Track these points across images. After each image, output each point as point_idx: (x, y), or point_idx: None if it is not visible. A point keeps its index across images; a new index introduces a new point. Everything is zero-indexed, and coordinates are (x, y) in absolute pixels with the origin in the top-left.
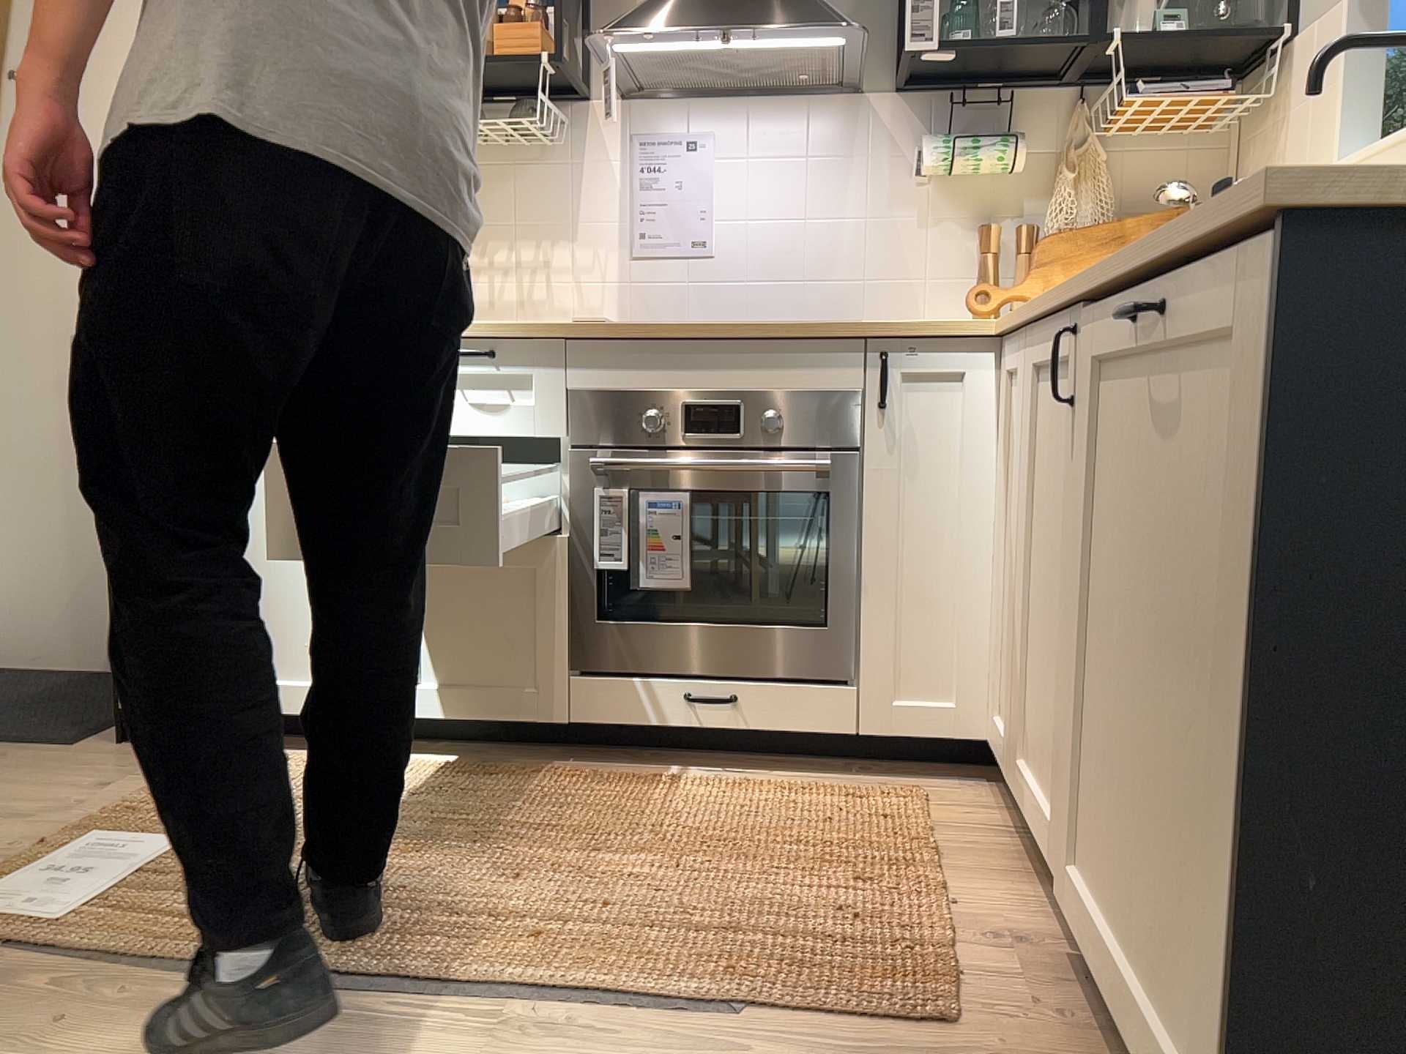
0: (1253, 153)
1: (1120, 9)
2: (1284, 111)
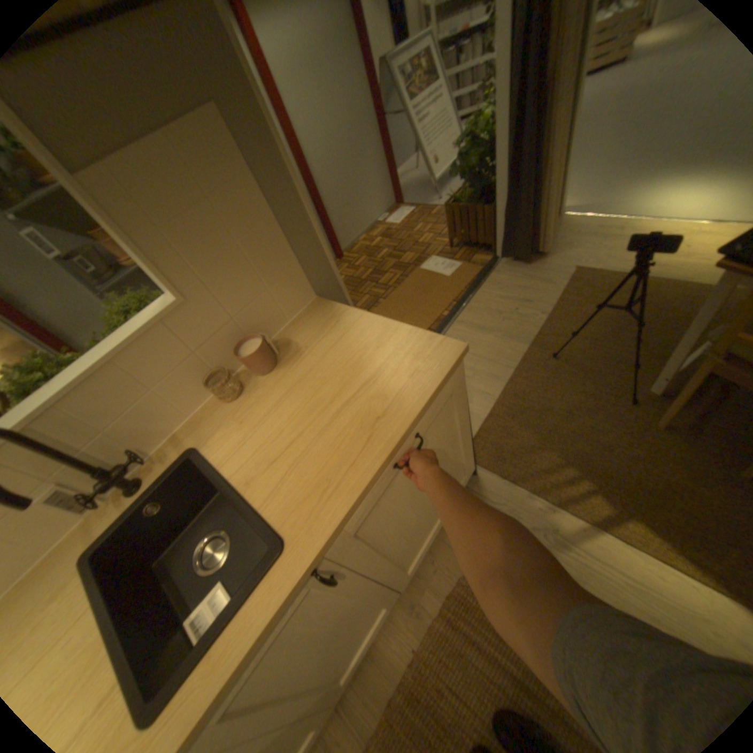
0: None
1: None
2: None
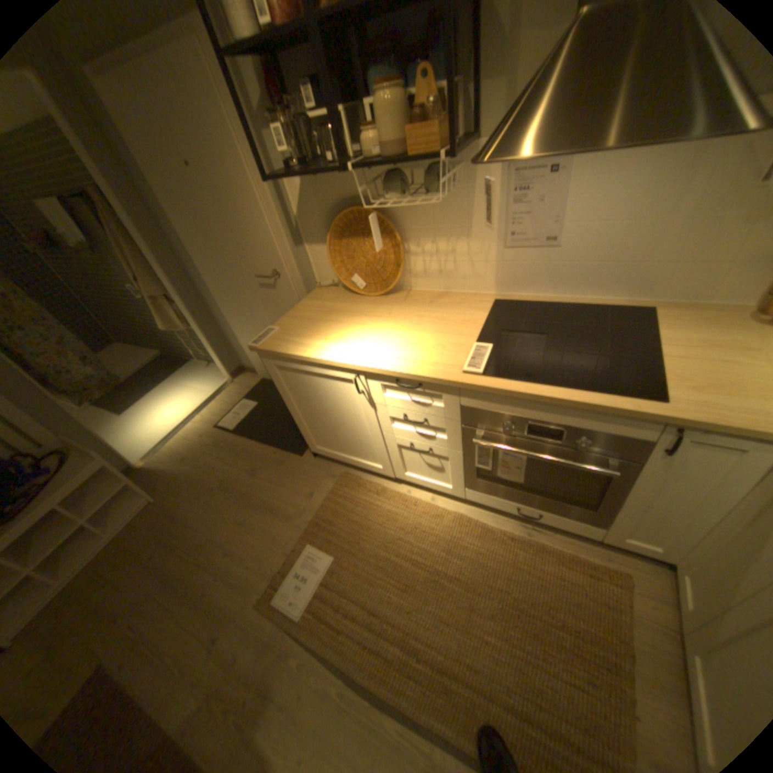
0: None
1: None
2: None
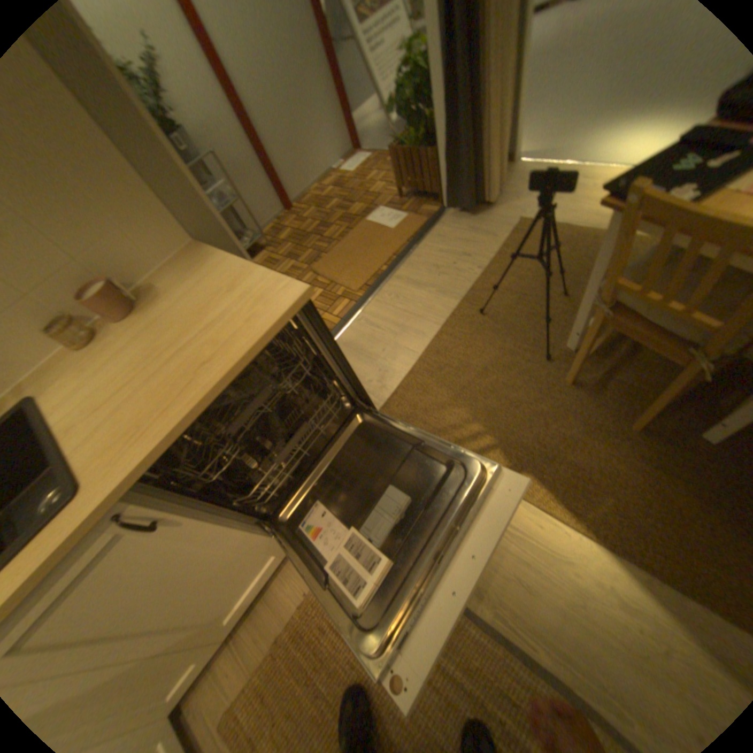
0: None
1: None
2: None
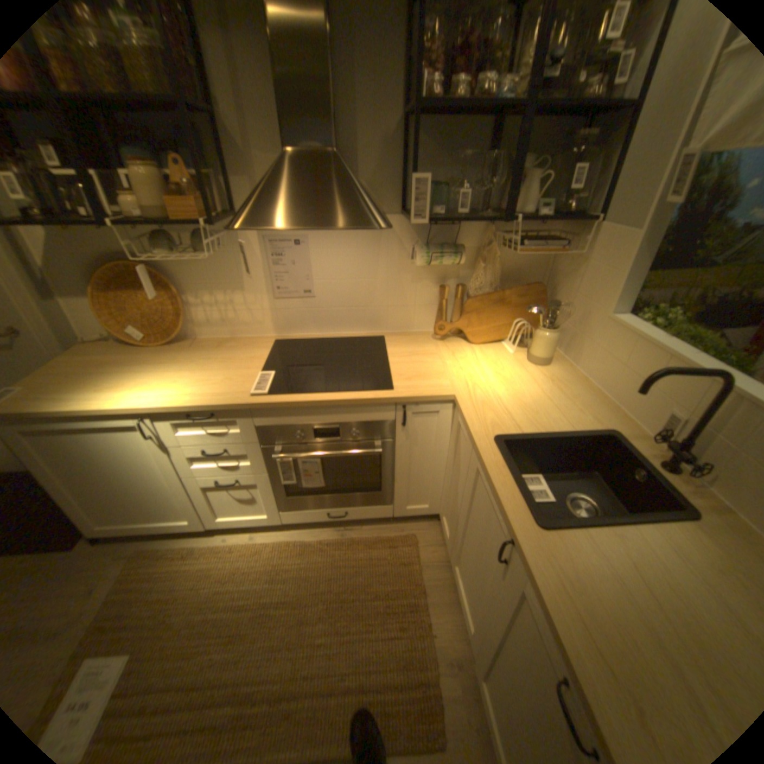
0: (568, 260)
1: (524, 191)
2: (590, 256)
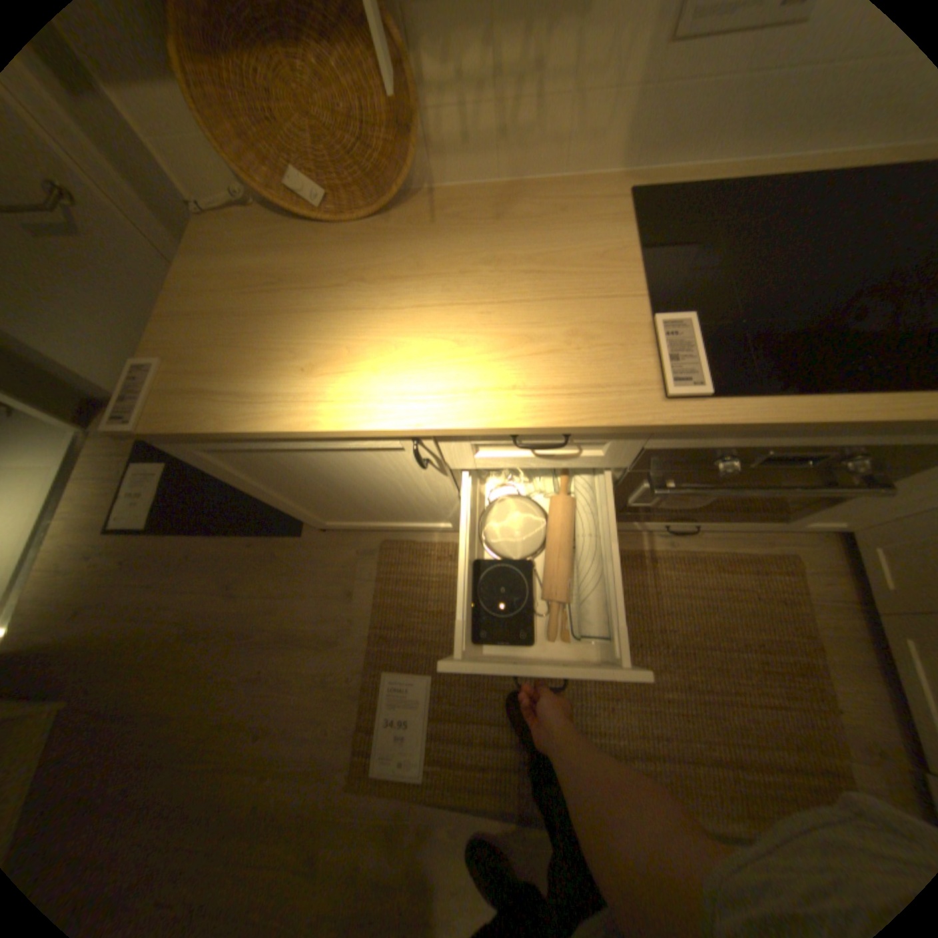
0: None
1: None
2: None
